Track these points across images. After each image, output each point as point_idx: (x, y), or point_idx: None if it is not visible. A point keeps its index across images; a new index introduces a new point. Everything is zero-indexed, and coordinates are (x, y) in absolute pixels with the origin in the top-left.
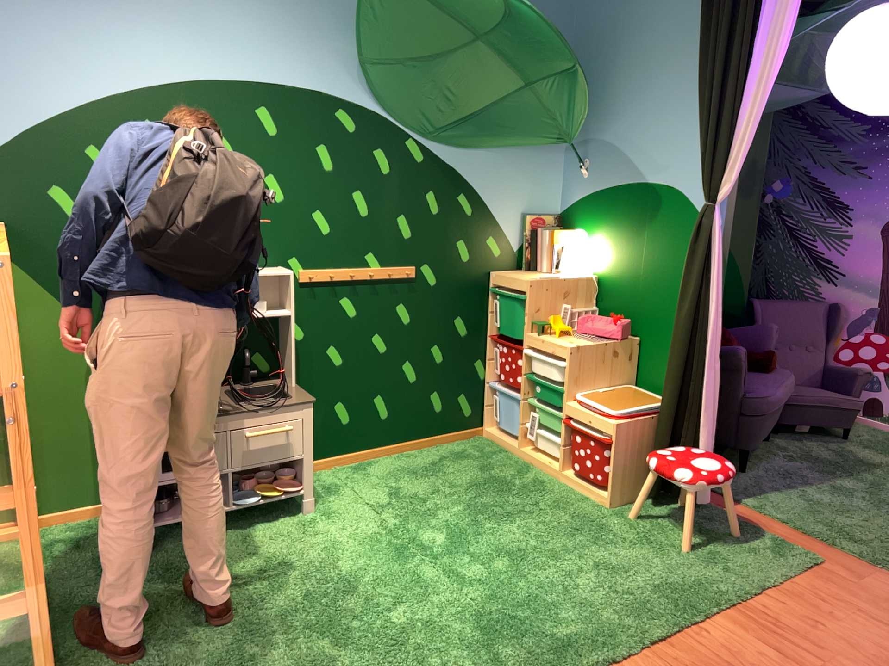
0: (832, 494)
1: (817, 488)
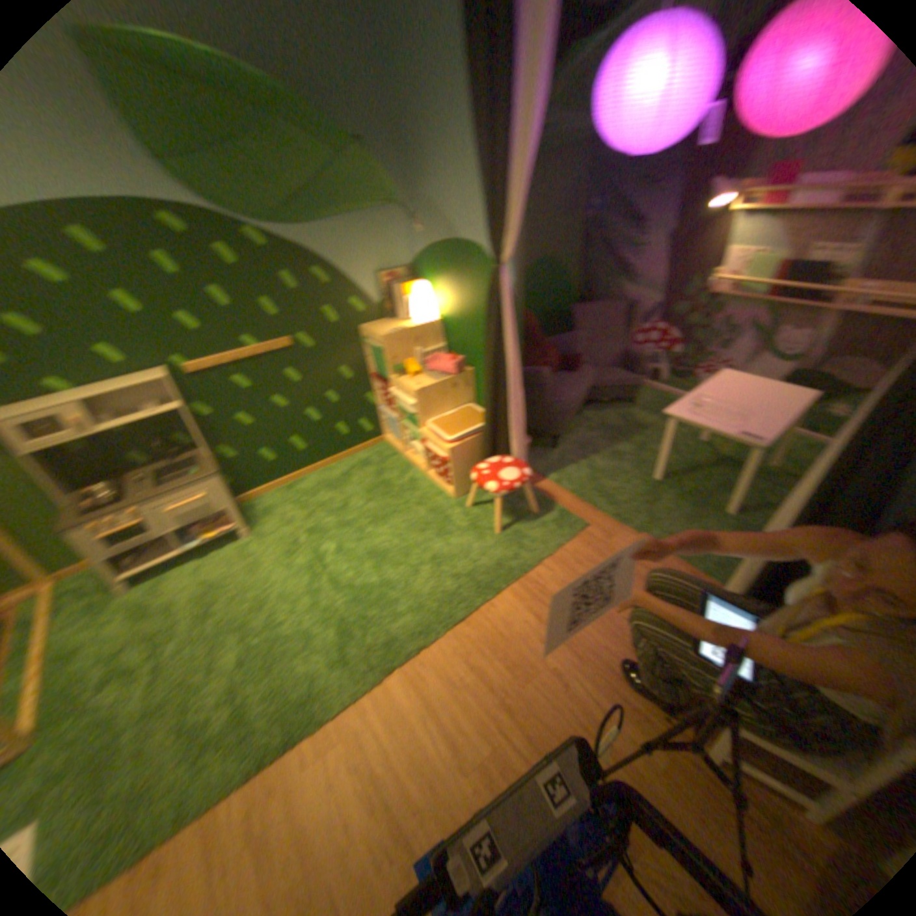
0: (616, 465)
1: (607, 460)
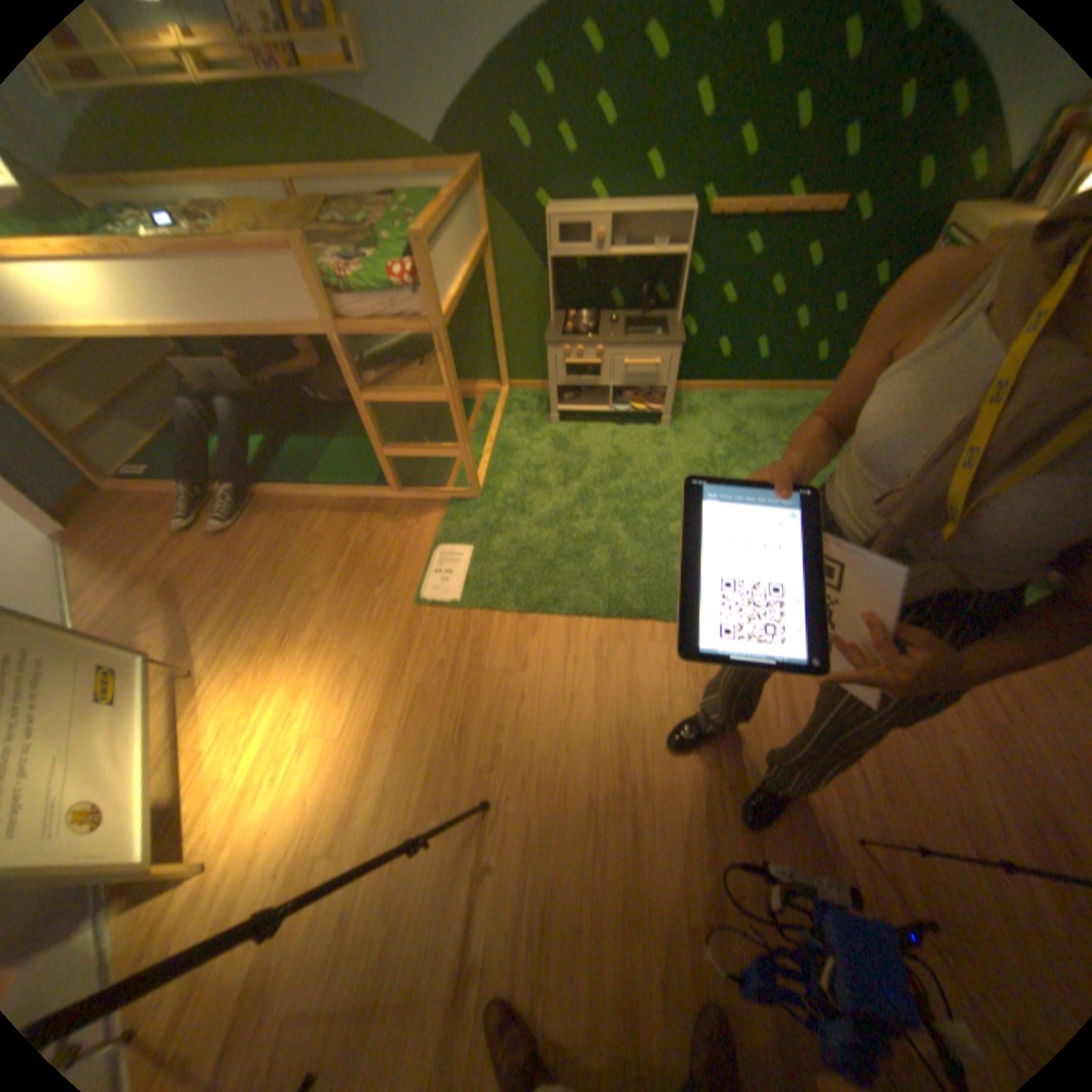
0: None
1: None
